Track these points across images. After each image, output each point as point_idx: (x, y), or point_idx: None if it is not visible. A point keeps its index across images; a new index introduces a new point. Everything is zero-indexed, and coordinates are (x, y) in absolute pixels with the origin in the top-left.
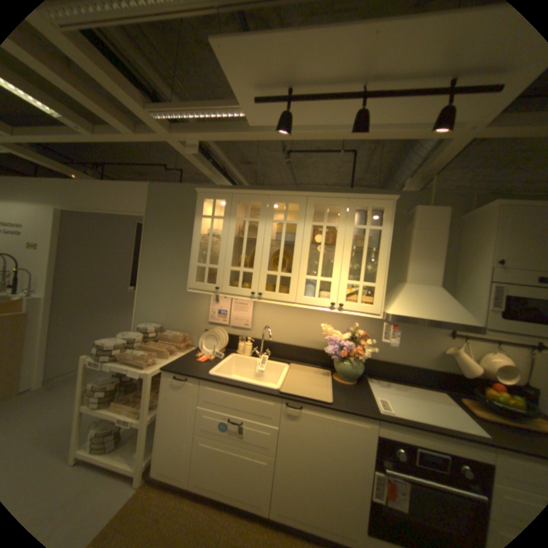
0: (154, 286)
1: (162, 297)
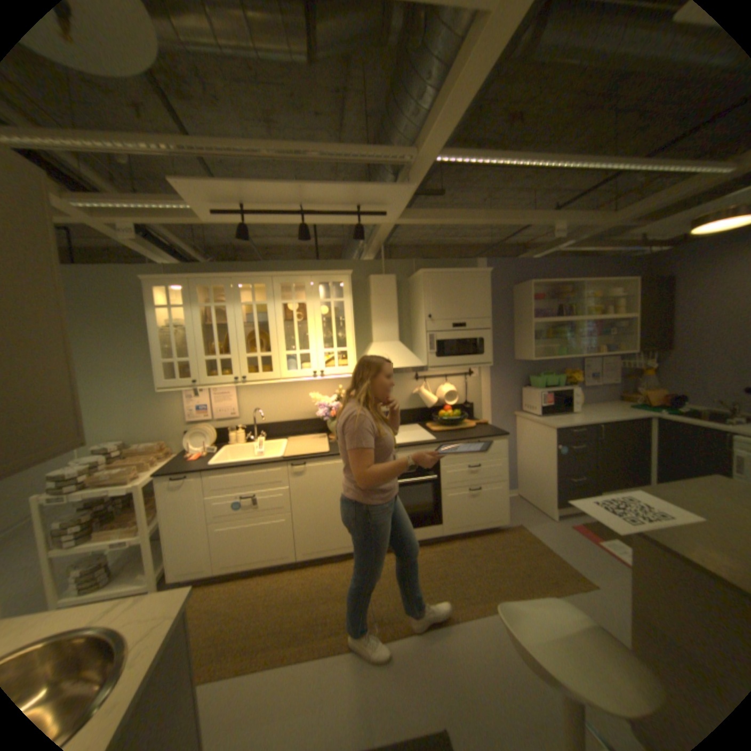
0: (98, 398)
1: (114, 408)
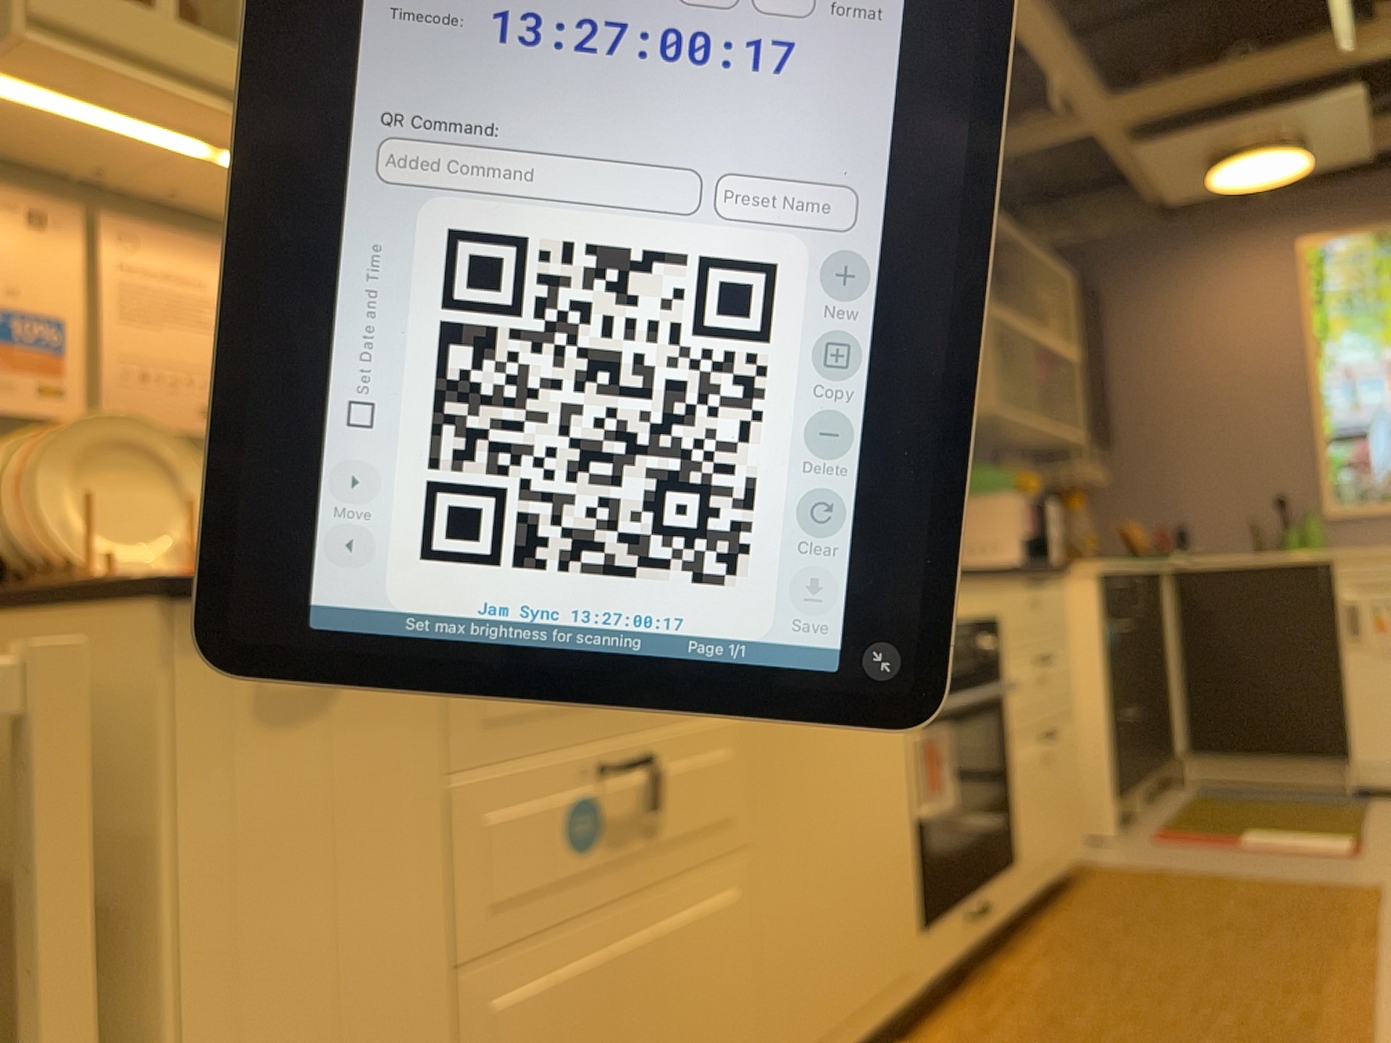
0: None
1: None
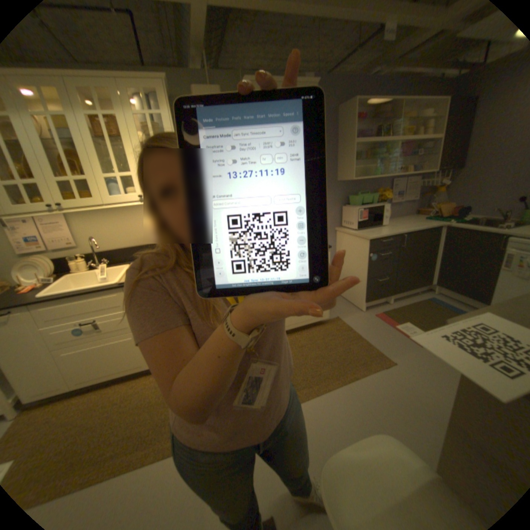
0: None
1: None
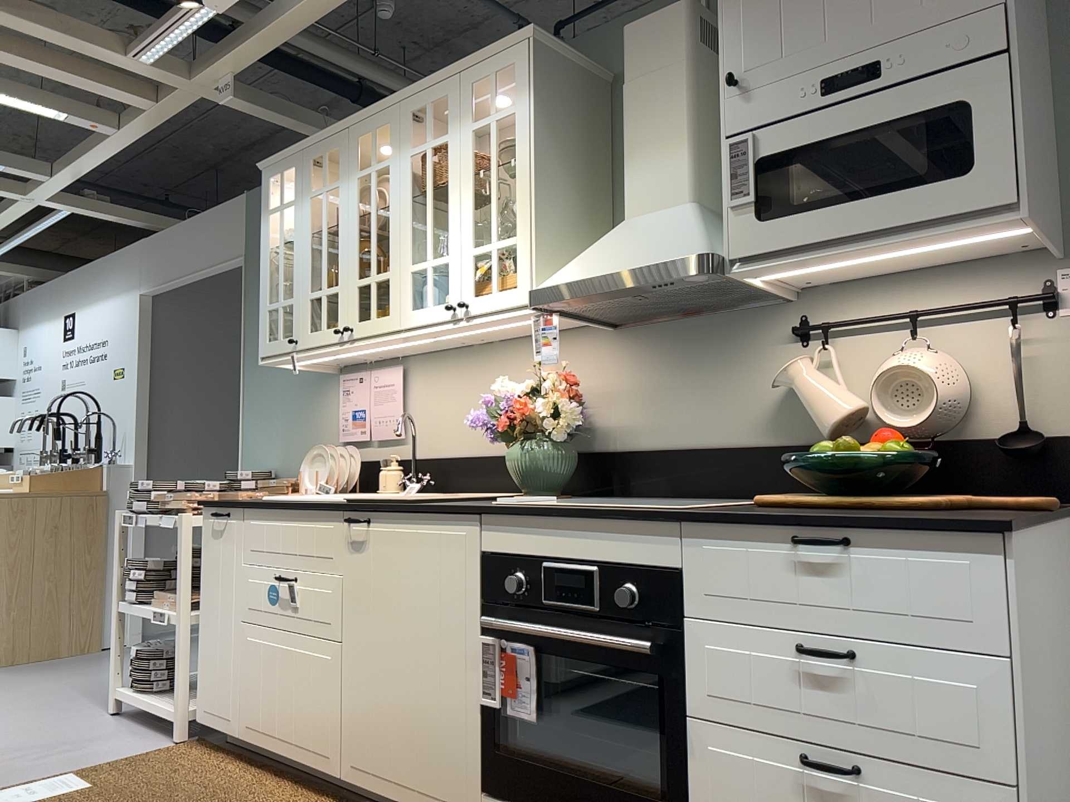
0: (264, 393)
1: (275, 412)
